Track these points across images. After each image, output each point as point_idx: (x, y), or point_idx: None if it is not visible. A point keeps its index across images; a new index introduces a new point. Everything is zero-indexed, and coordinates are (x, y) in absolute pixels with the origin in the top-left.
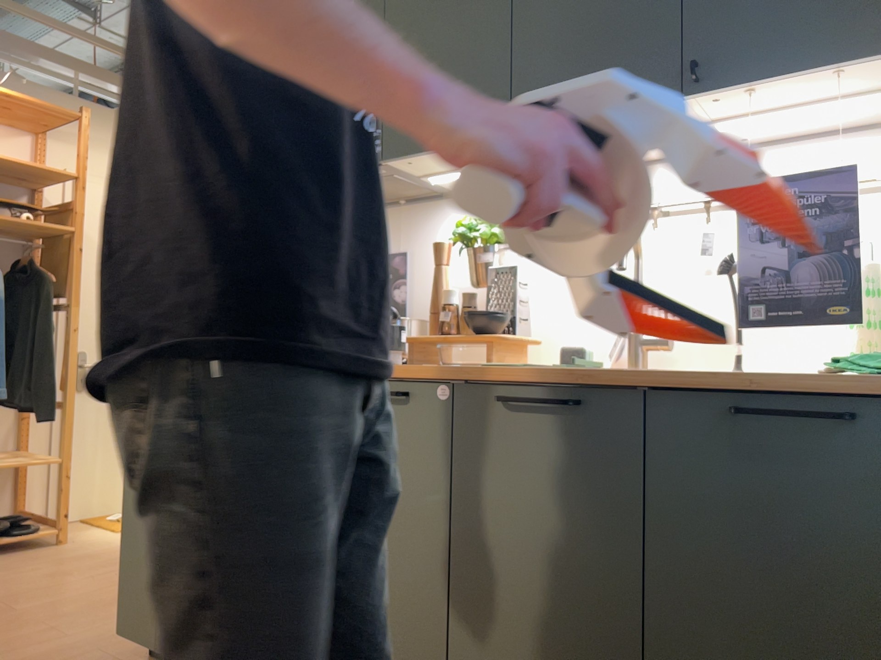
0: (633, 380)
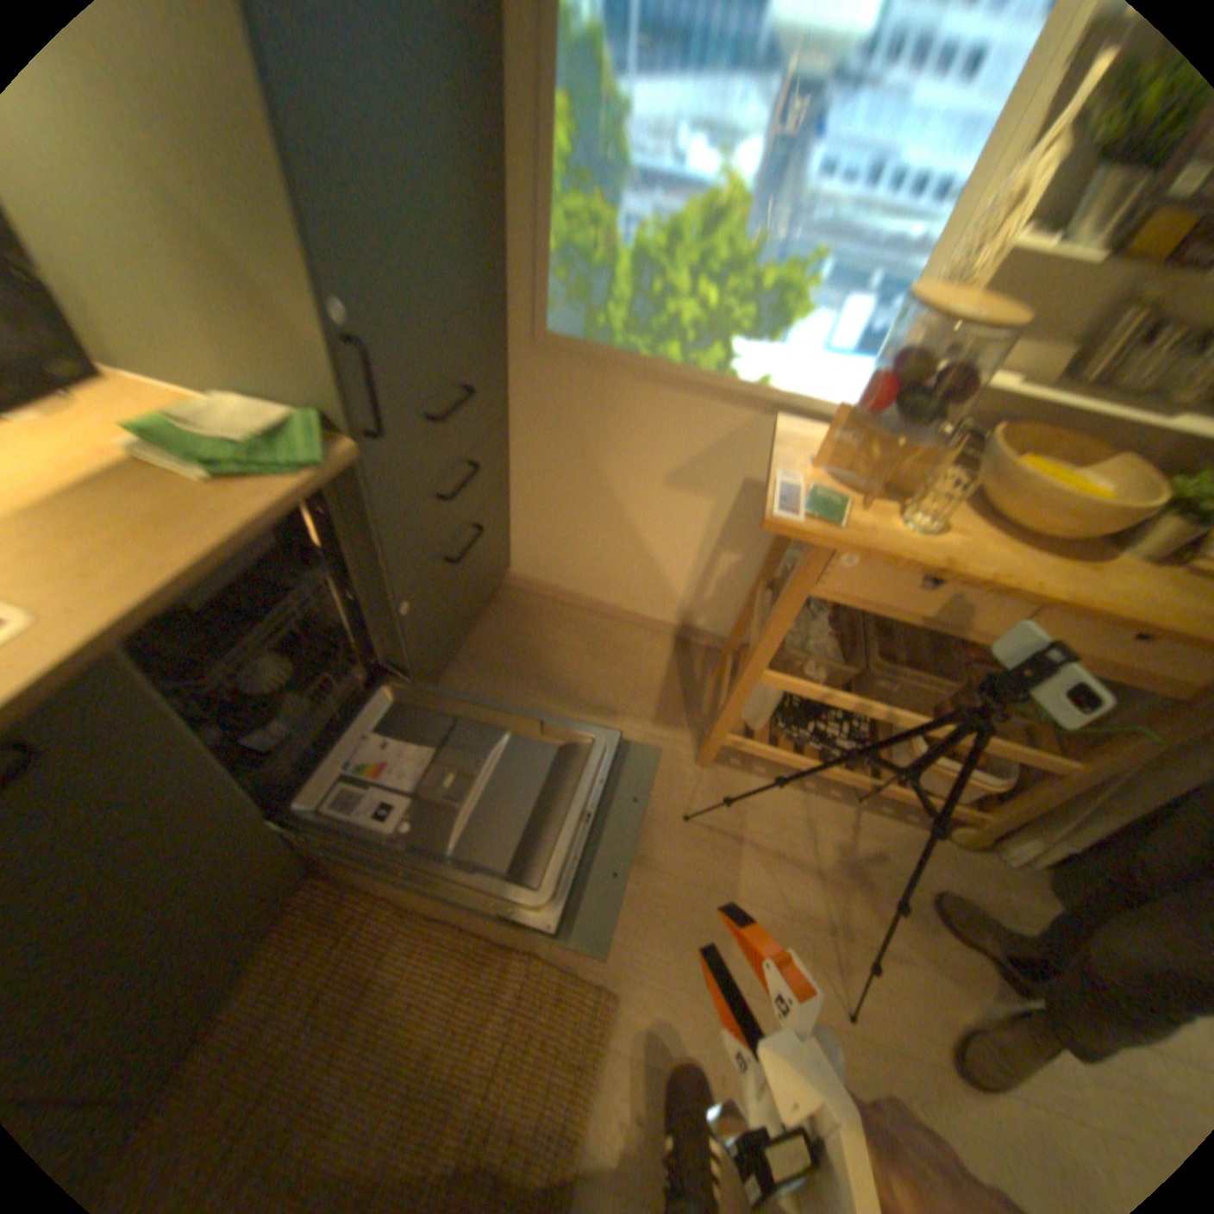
0: (86, 653)
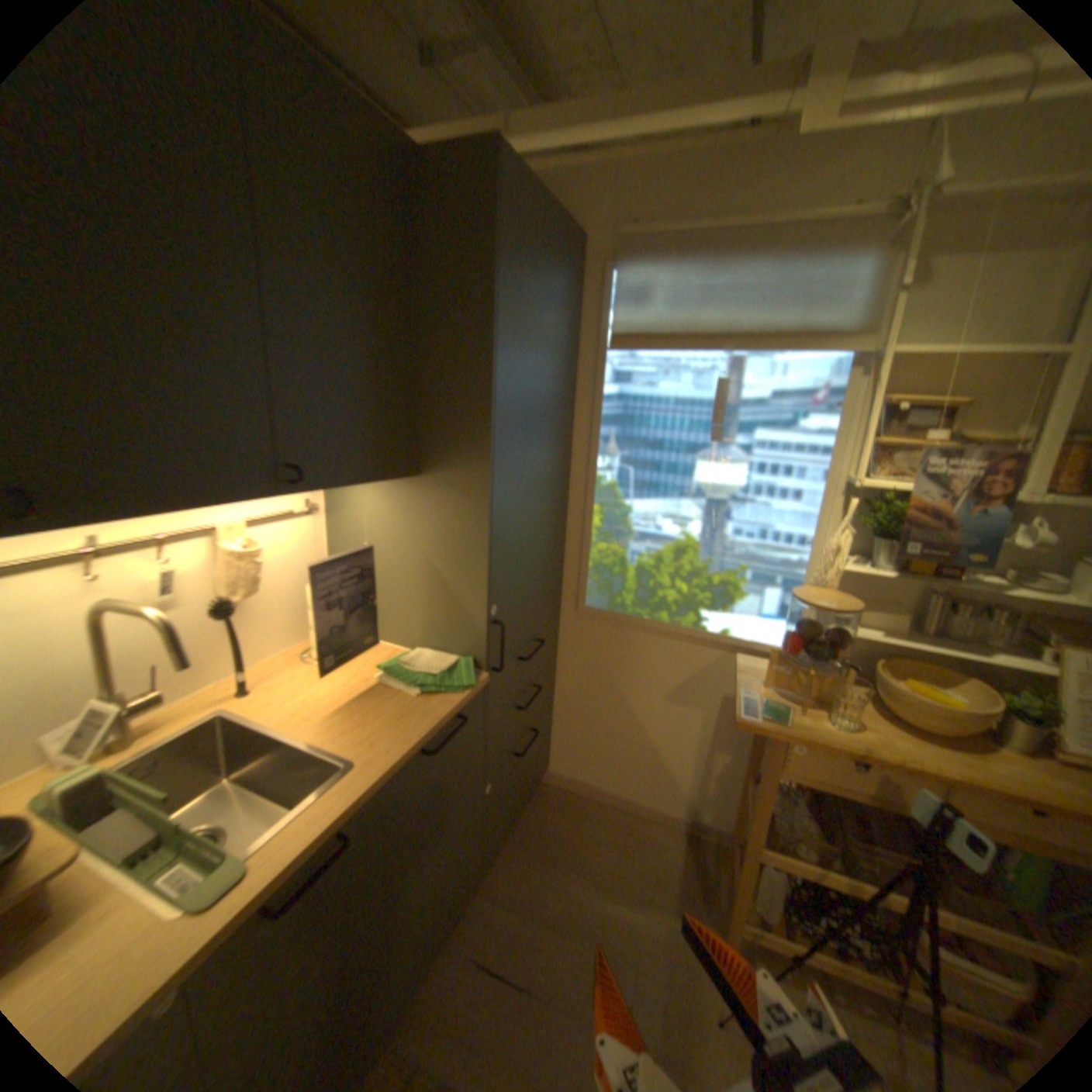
0: (379, 786)
